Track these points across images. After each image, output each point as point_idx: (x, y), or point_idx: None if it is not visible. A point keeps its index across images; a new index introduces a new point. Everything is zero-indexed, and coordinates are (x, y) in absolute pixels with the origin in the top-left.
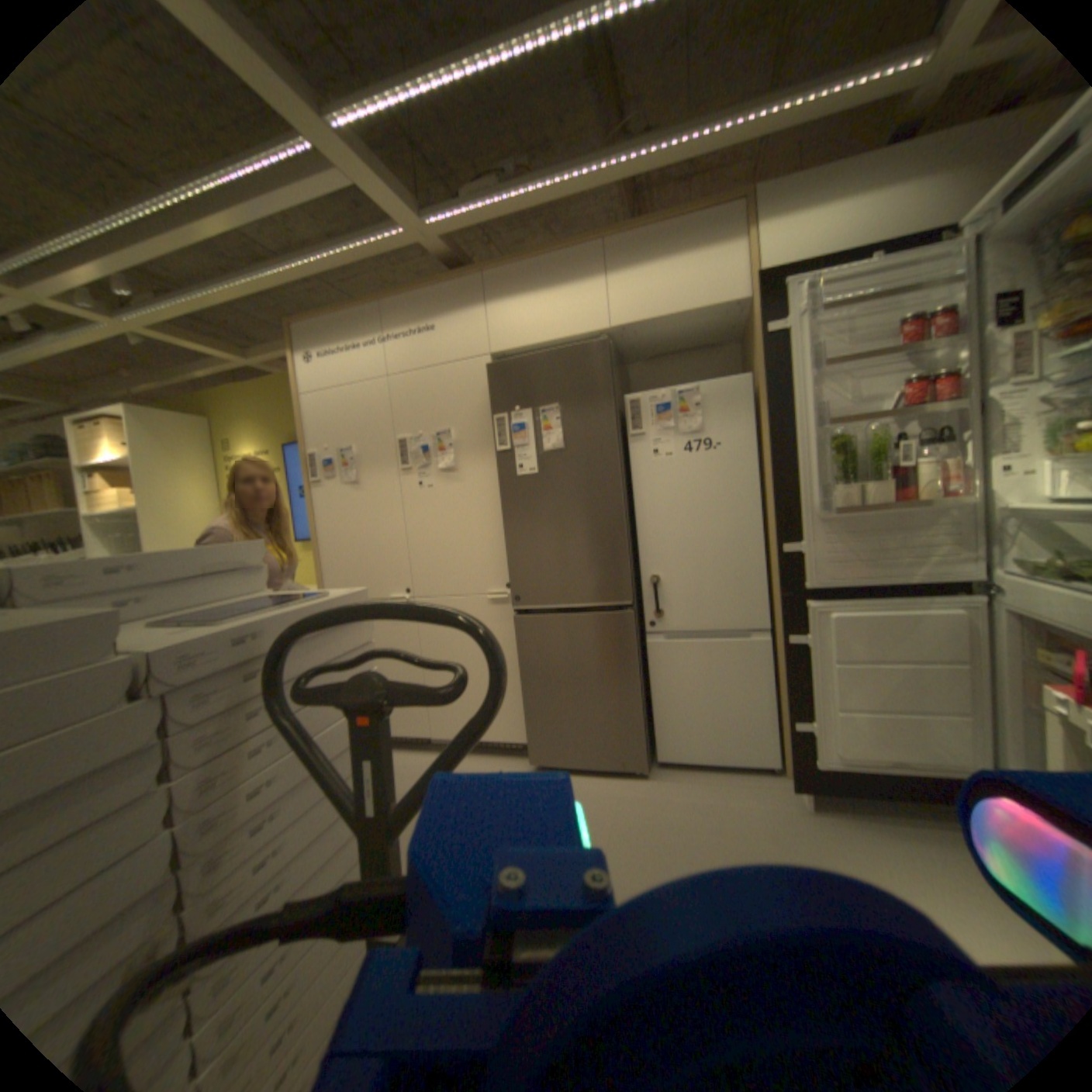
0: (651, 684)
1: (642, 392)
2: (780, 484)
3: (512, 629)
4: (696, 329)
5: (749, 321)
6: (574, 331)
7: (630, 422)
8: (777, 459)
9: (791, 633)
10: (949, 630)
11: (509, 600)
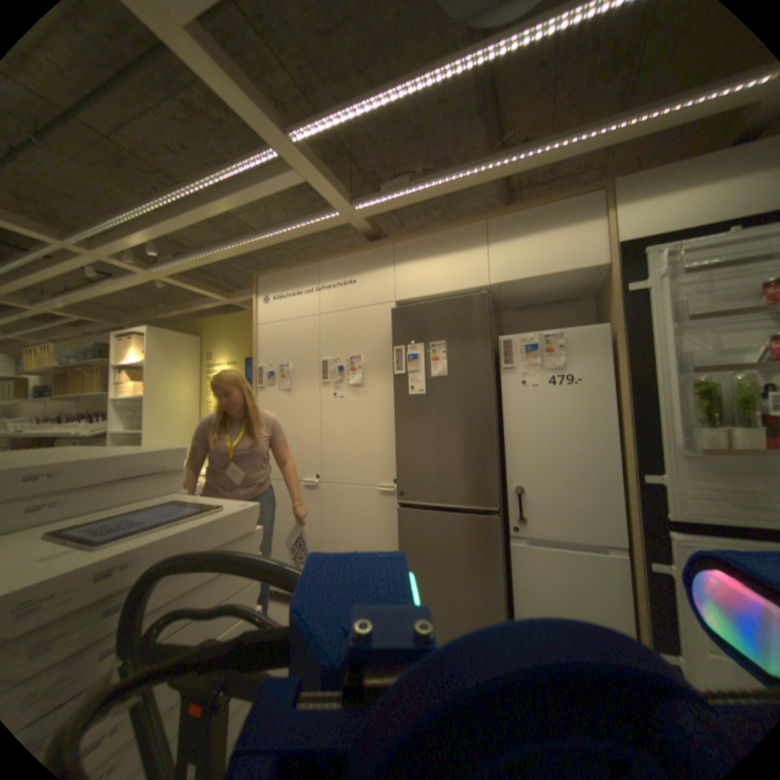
0: (513, 583)
1: (514, 335)
2: (639, 419)
3: (396, 518)
4: (559, 287)
5: (605, 282)
6: (460, 286)
7: (502, 358)
8: (635, 397)
9: (652, 559)
10: None
11: (395, 494)
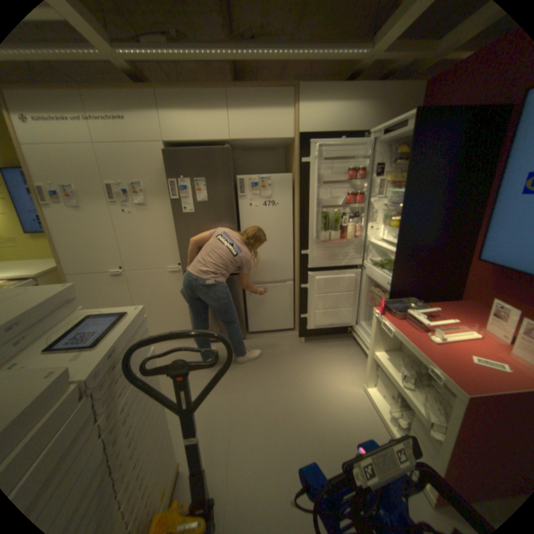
0: (246, 303)
1: (245, 176)
2: (301, 225)
3: (182, 284)
4: (268, 144)
5: (292, 146)
6: (211, 138)
7: (239, 190)
8: (300, 215)
9: (301, 283)
10: (350, 282)
11: (180, 271)
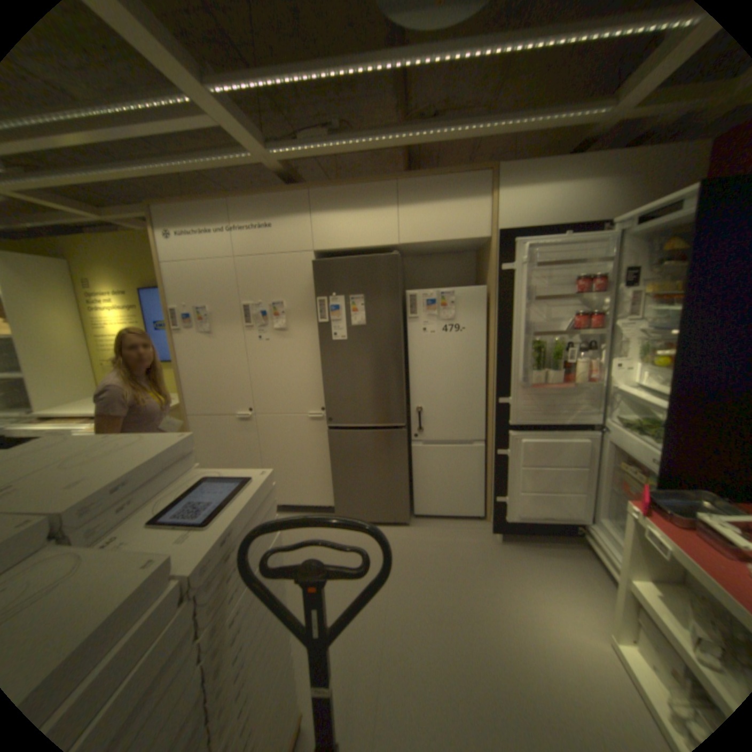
0: (413, 470)
1: (419, 291)
2: (500, 360)
3: (326, 437)
4: (453, 247)
5: (487, 248)
6: (376, 243)
7: (410, 310)
8: (499, 344)
9: (499, 447)
10: (582, 452)
11: (324, 419)
